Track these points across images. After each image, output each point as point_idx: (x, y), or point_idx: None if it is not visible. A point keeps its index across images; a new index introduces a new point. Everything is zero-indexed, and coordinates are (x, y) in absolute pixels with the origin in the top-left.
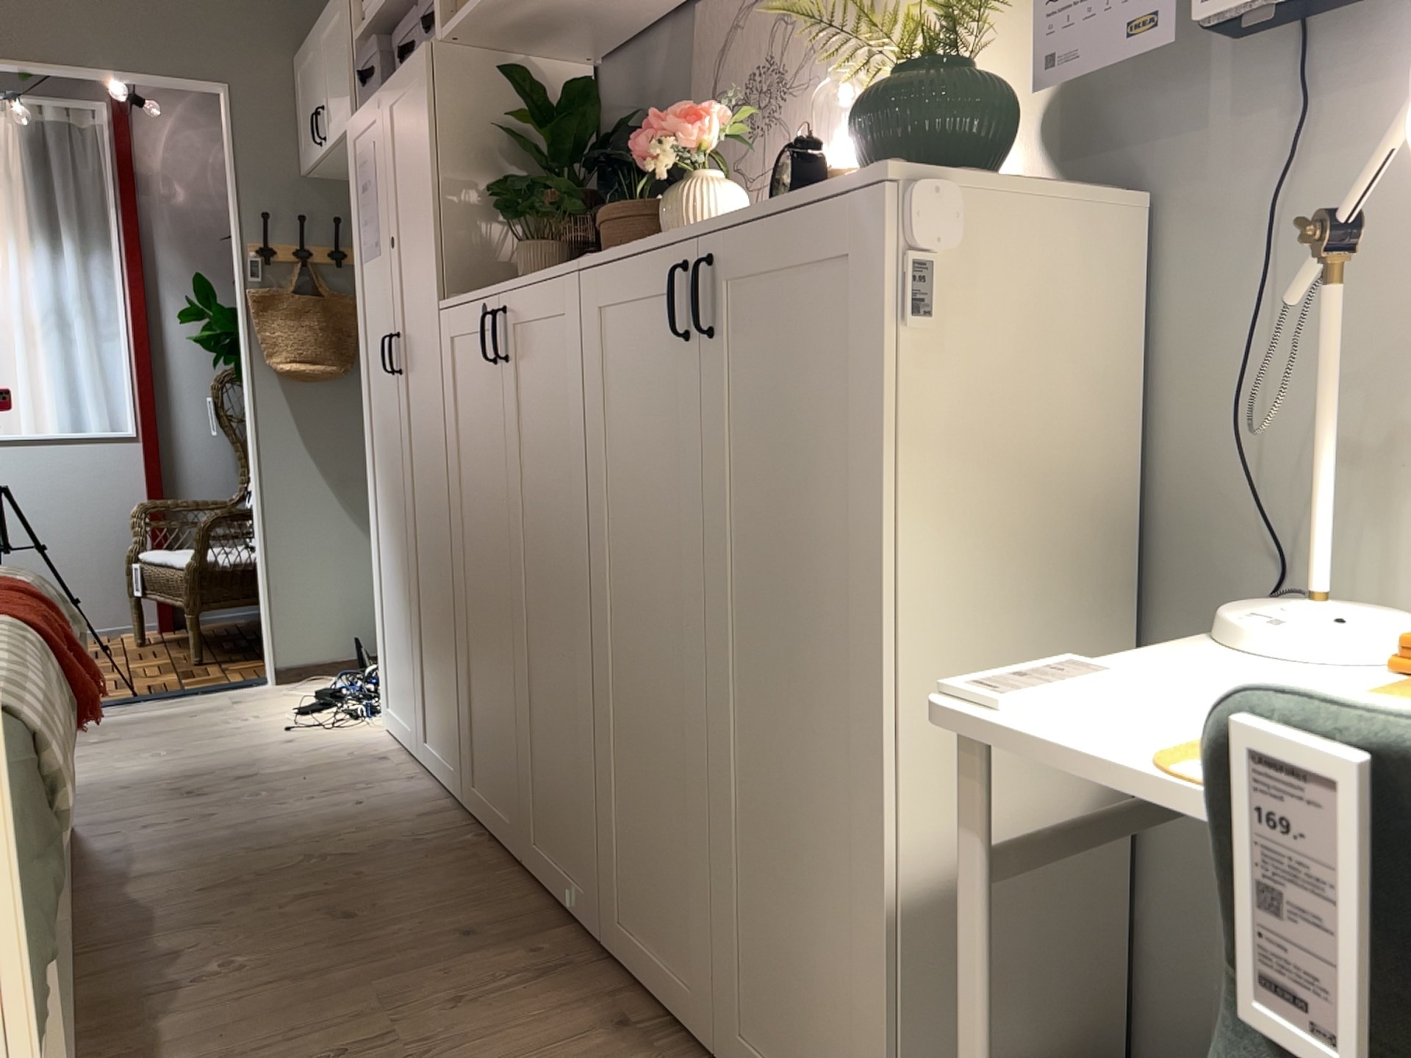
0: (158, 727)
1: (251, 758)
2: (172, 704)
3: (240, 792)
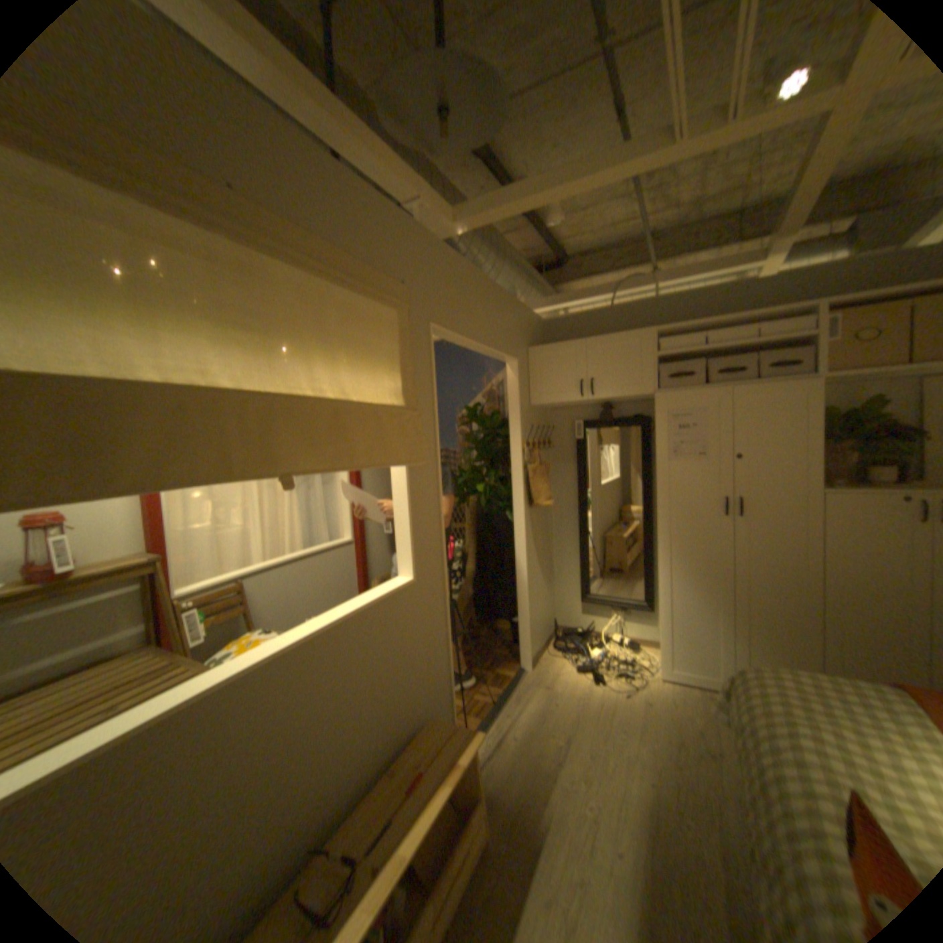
0: (562, 723)
1: (666, 725)
2: (519, 705)
3: (727, 748)
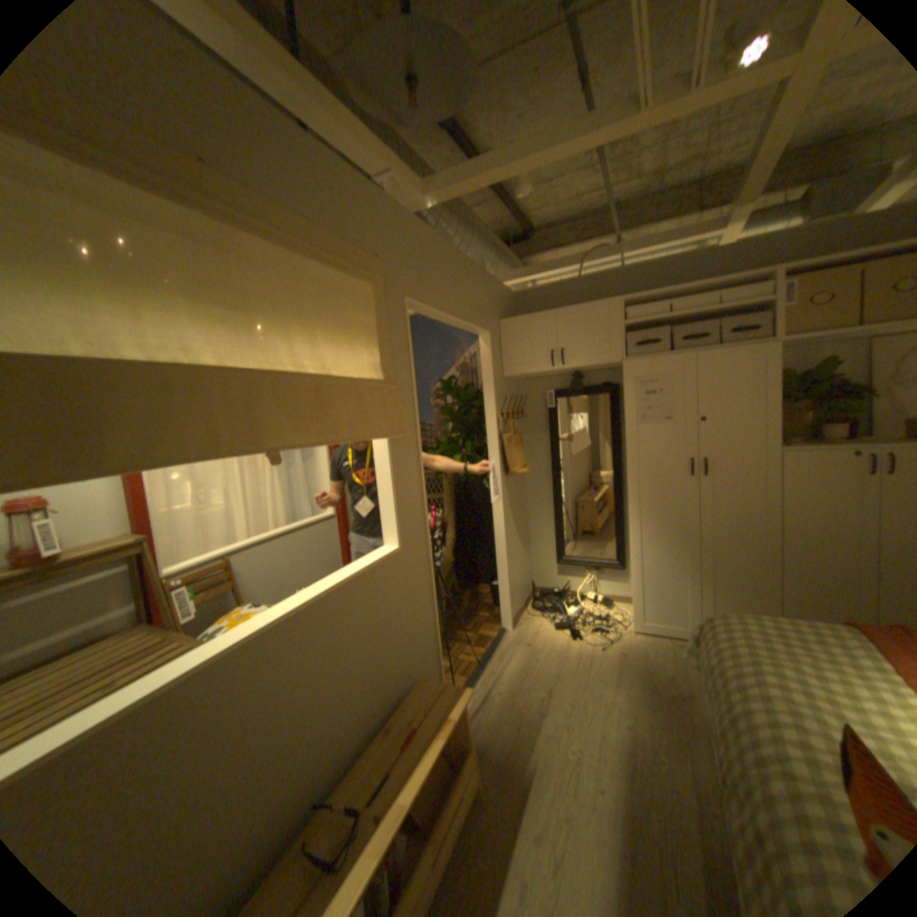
0: (542, 676)
1: (639, 672)
2: (502, 661)
3: (695, 690)
